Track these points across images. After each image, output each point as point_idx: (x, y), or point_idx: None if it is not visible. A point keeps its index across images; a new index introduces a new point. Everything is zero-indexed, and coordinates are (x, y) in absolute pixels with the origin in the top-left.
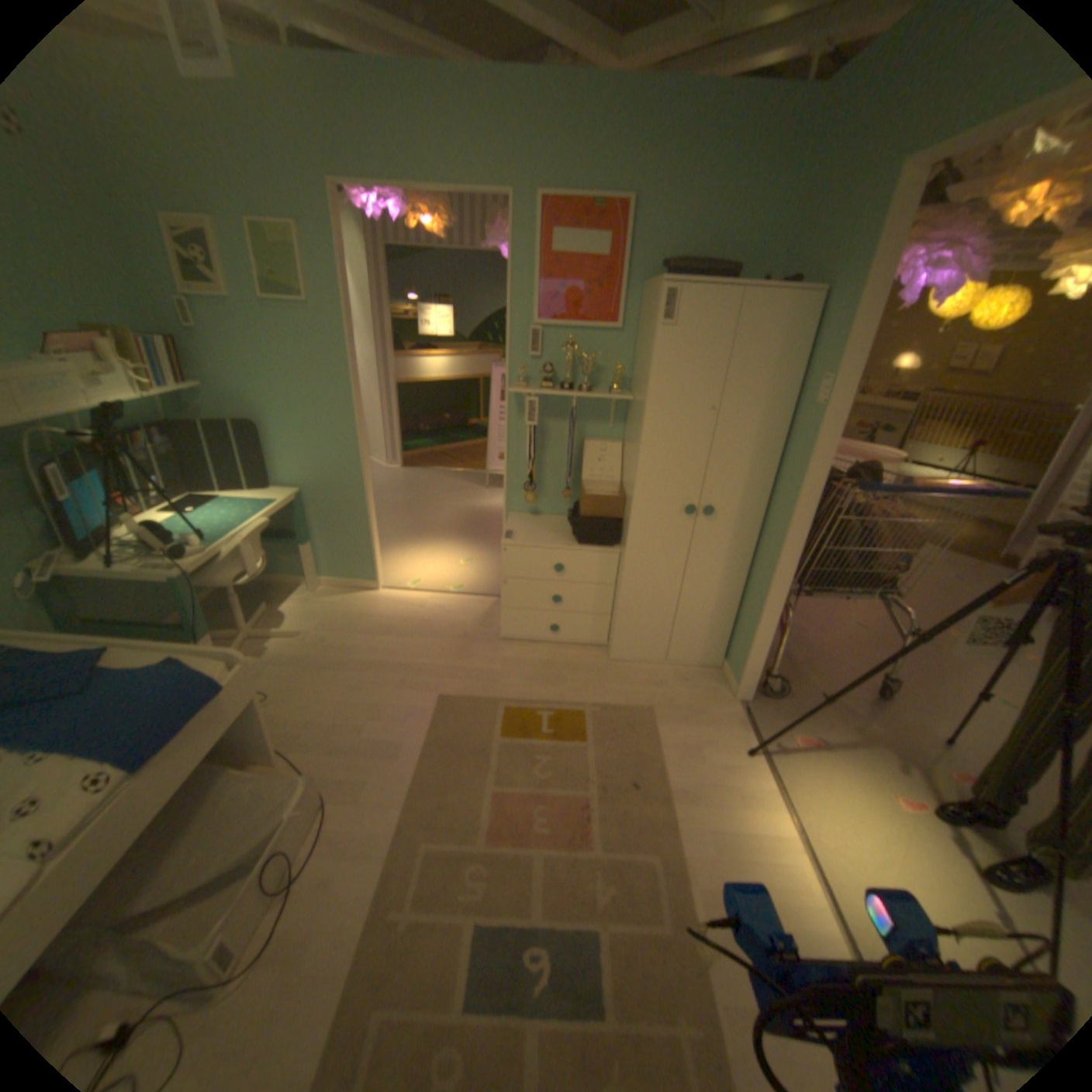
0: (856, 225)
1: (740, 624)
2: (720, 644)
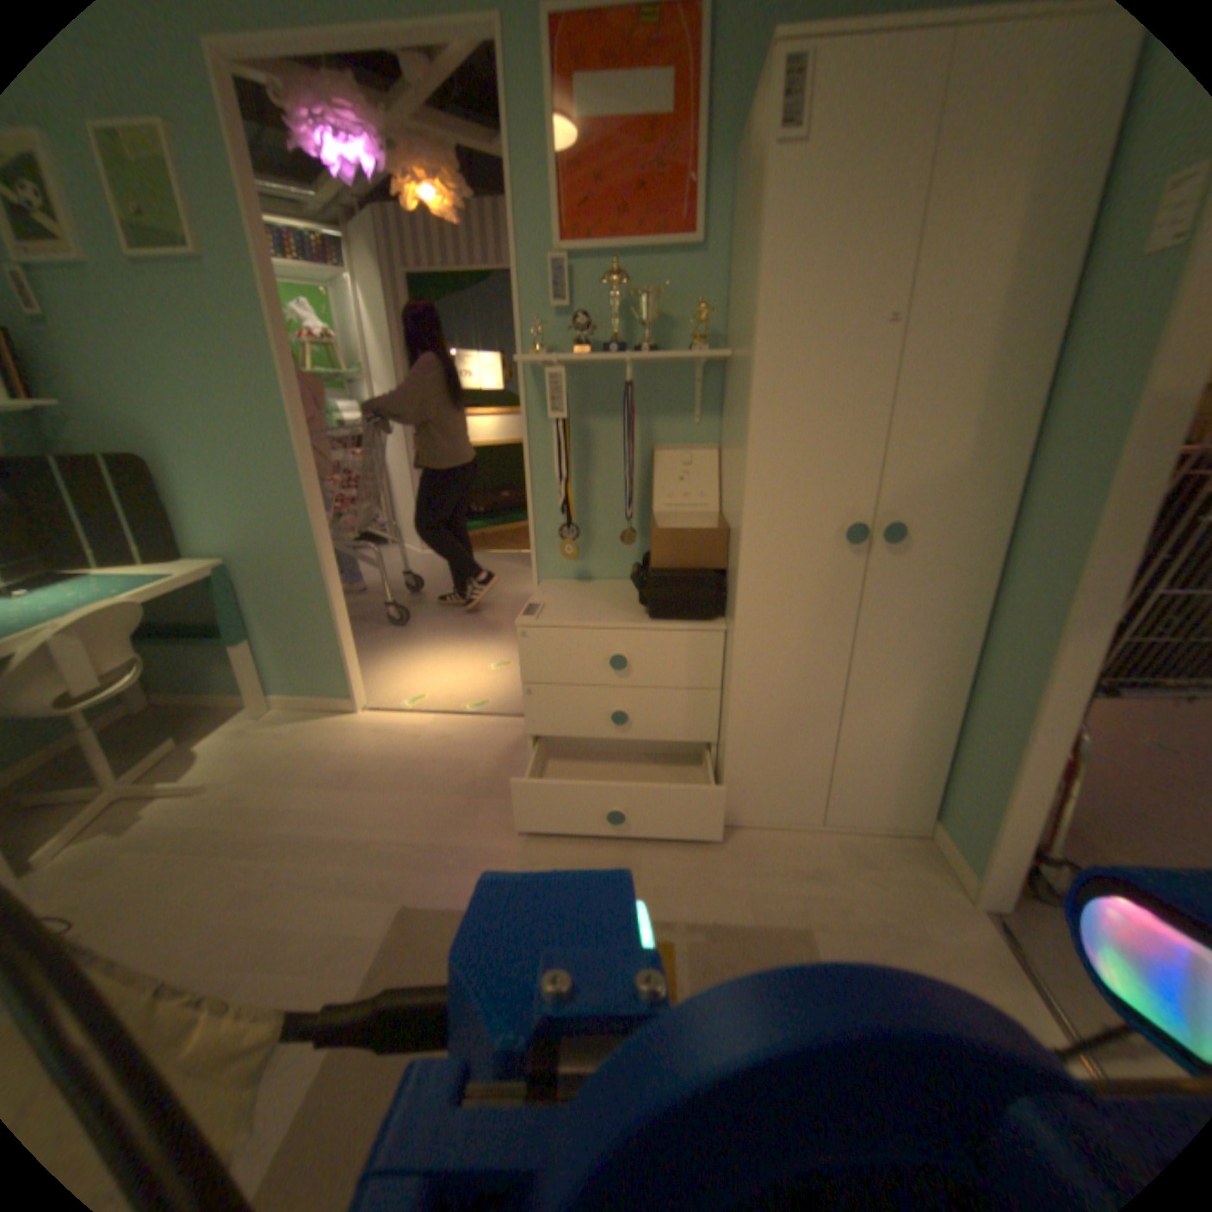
0: None
1: (969, 757)
2: (929, 795)
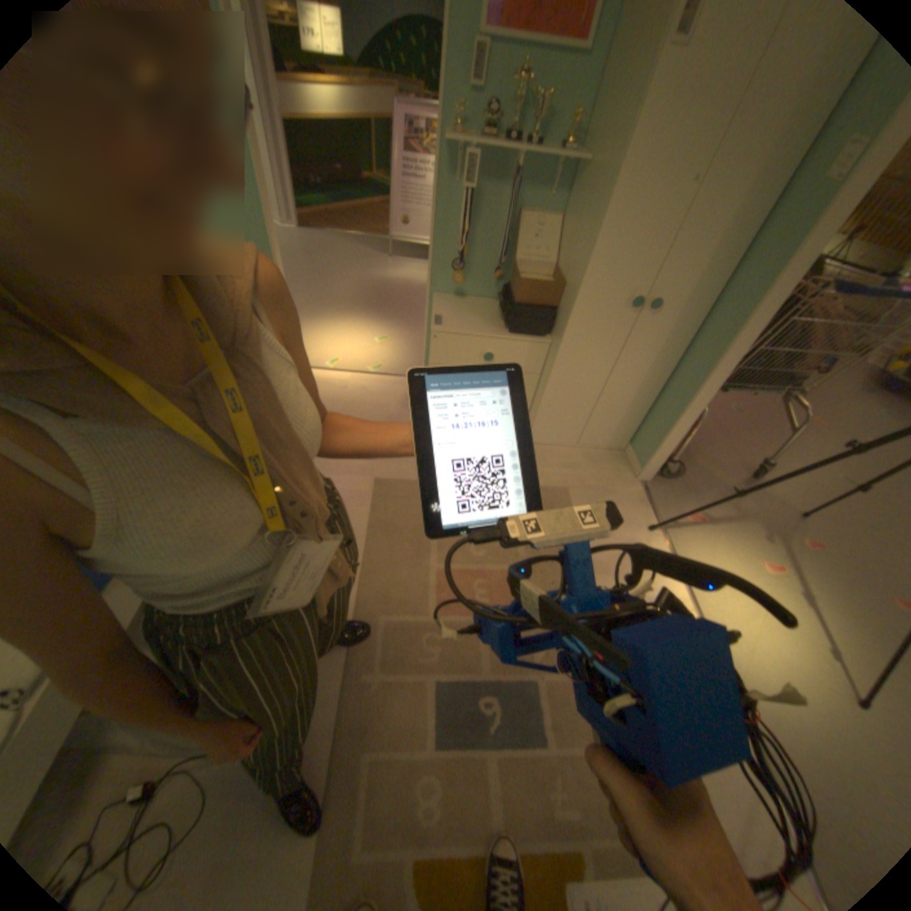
0: None
1: (653, 415)
2: (629, 431)
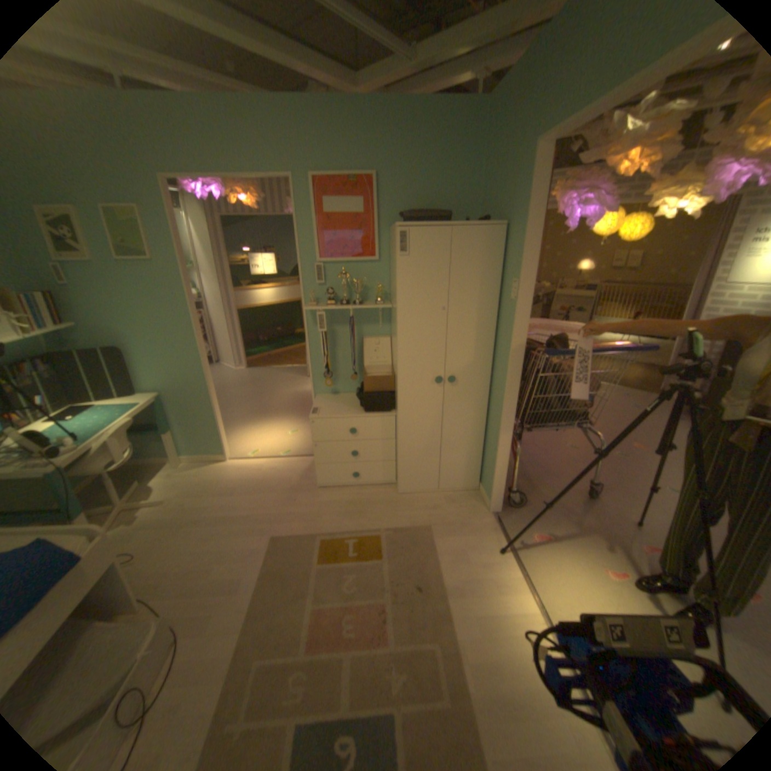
0: (517, 182)
1: (486, 456)
2: (475, 472)
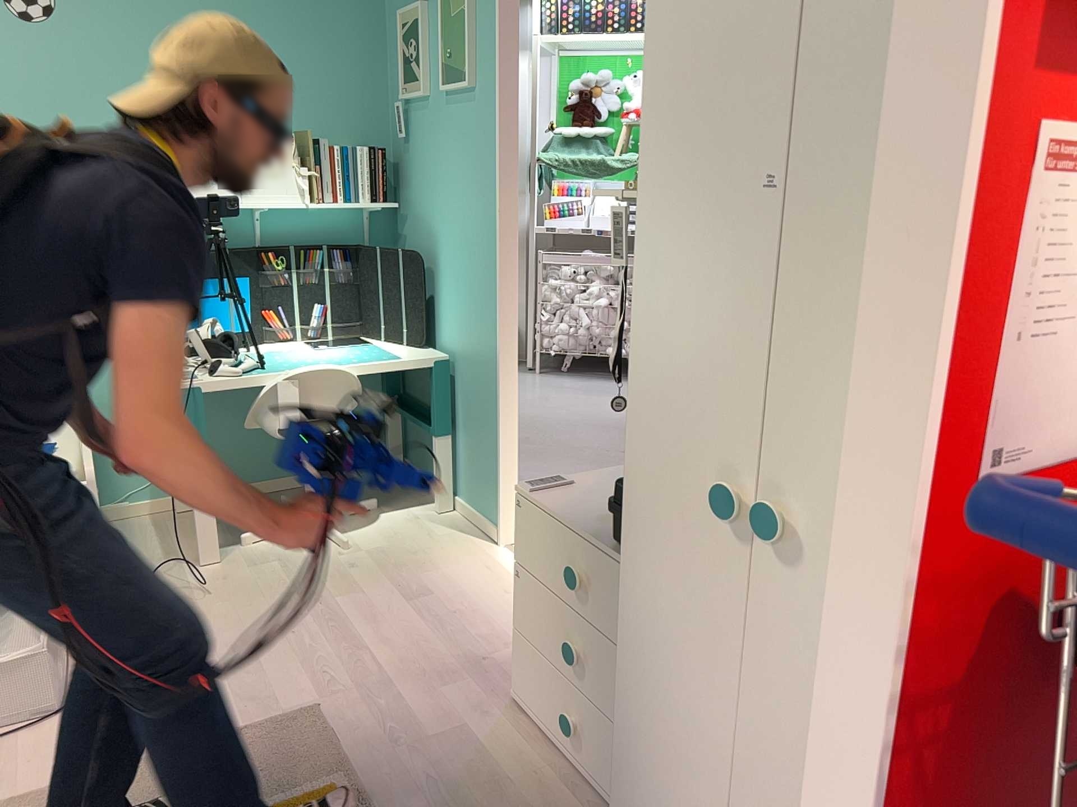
0: None
1: None
2: None
